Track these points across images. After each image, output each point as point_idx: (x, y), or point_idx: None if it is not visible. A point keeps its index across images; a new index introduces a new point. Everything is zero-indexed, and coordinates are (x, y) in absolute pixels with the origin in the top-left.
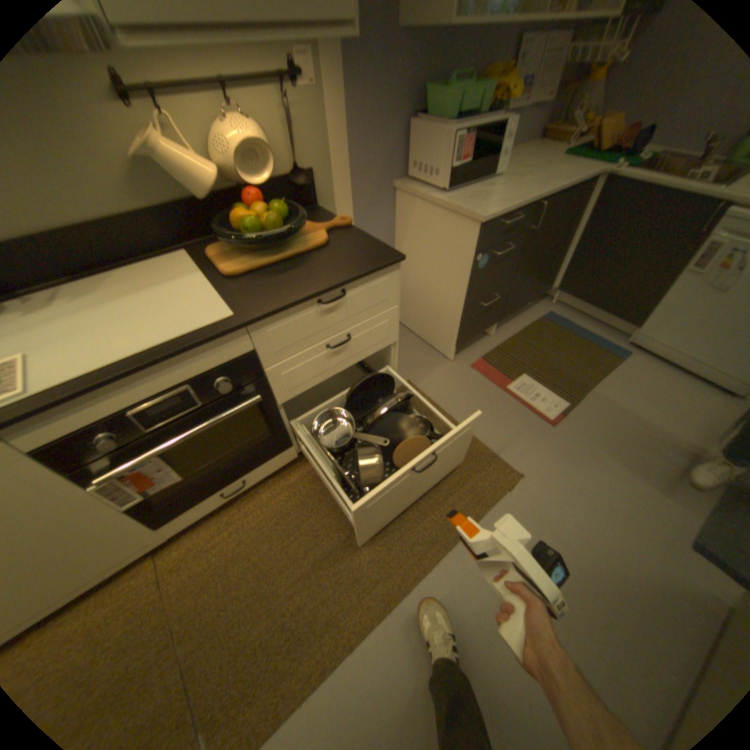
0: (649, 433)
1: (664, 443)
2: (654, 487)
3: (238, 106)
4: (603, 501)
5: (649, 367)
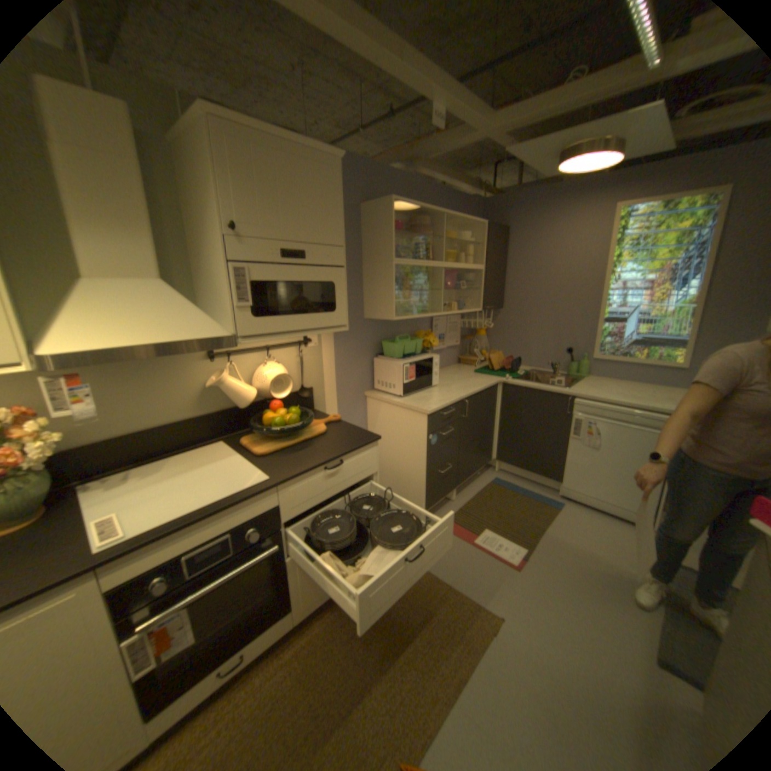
0: (595, 568)
1: (608, 574)
2: (612, 614)
3: (274, 357)
4: (576, 634)
5: (580, 514)
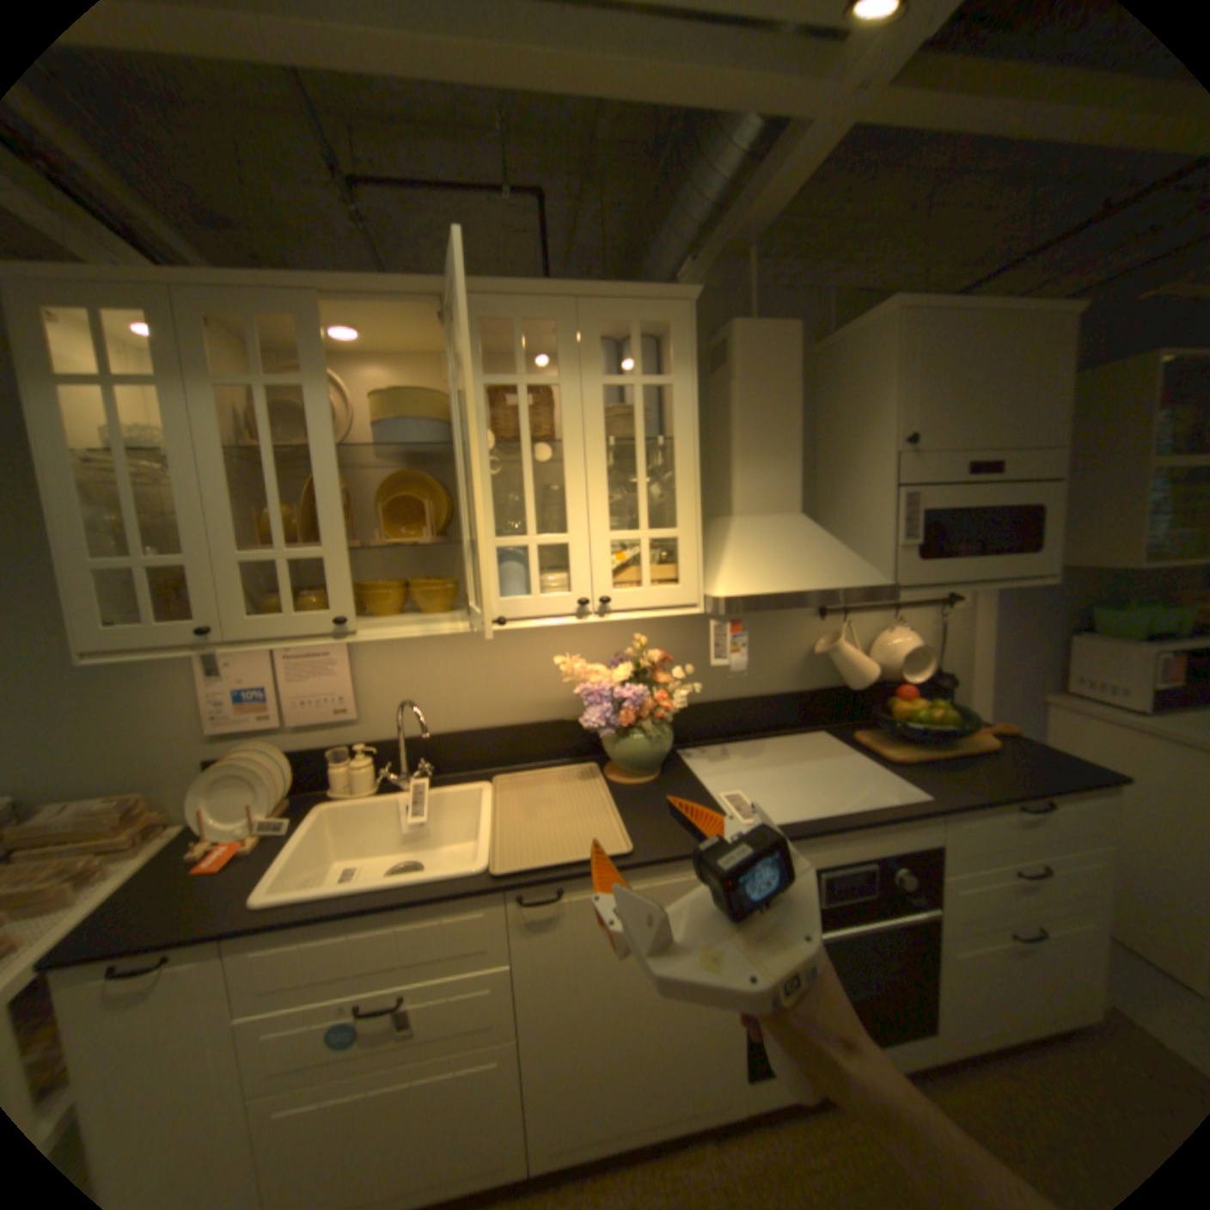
0: None
1: None
2: None
3: (907, 621)
4: None
5: None
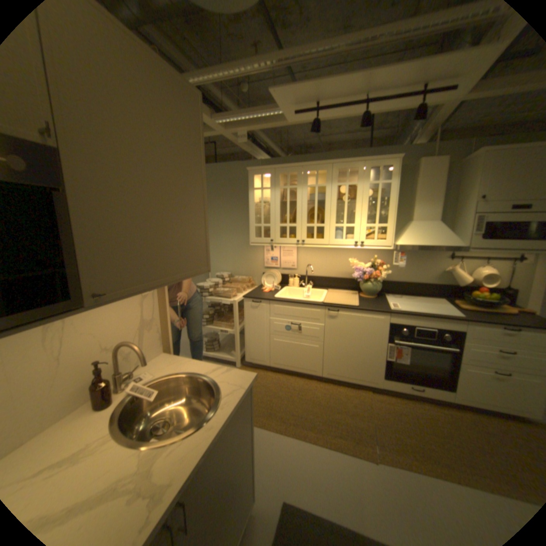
0: None
1: None
2: None
3: (492, 264)
4: None
5: None
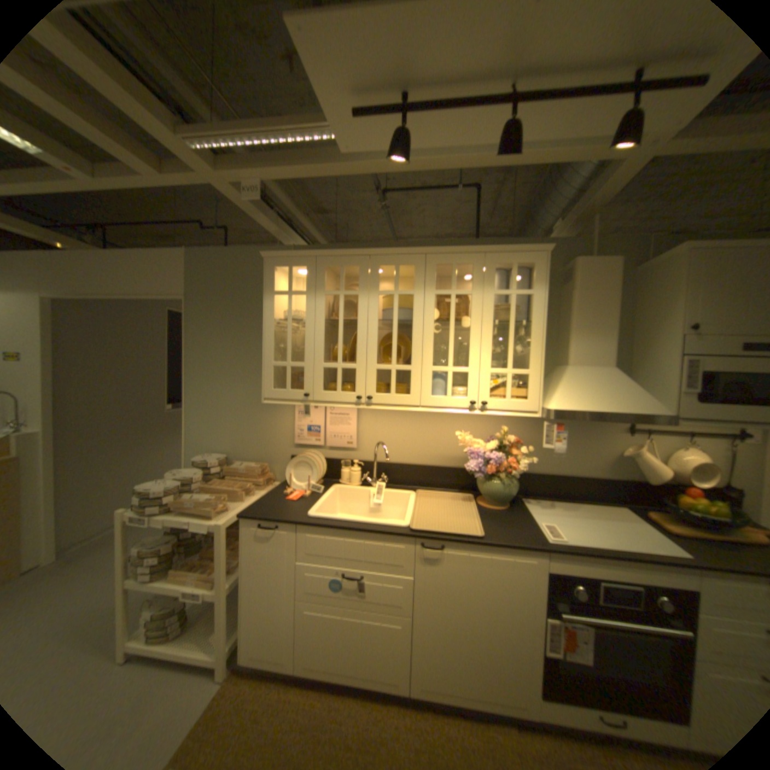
0: None
1: None
2: None
3: (699, 445)
4: None
5: None
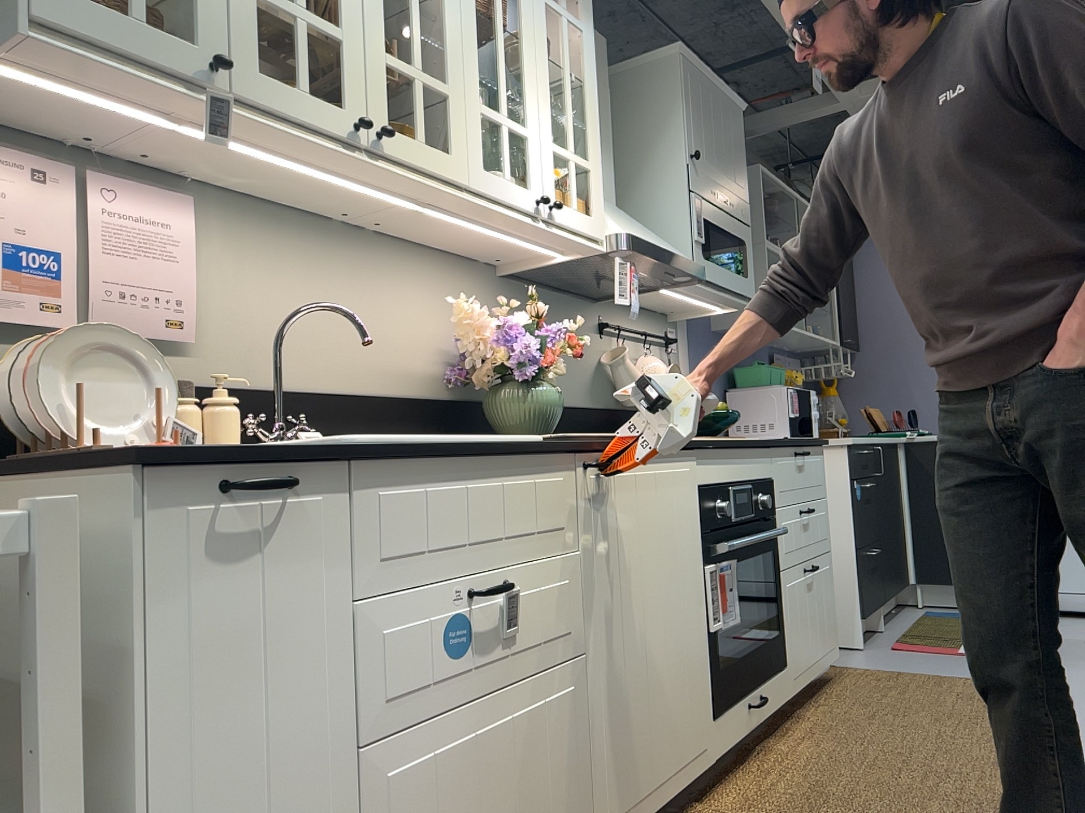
0: None
1: None
2: None
3: (654, 350)
4: None
5: None
